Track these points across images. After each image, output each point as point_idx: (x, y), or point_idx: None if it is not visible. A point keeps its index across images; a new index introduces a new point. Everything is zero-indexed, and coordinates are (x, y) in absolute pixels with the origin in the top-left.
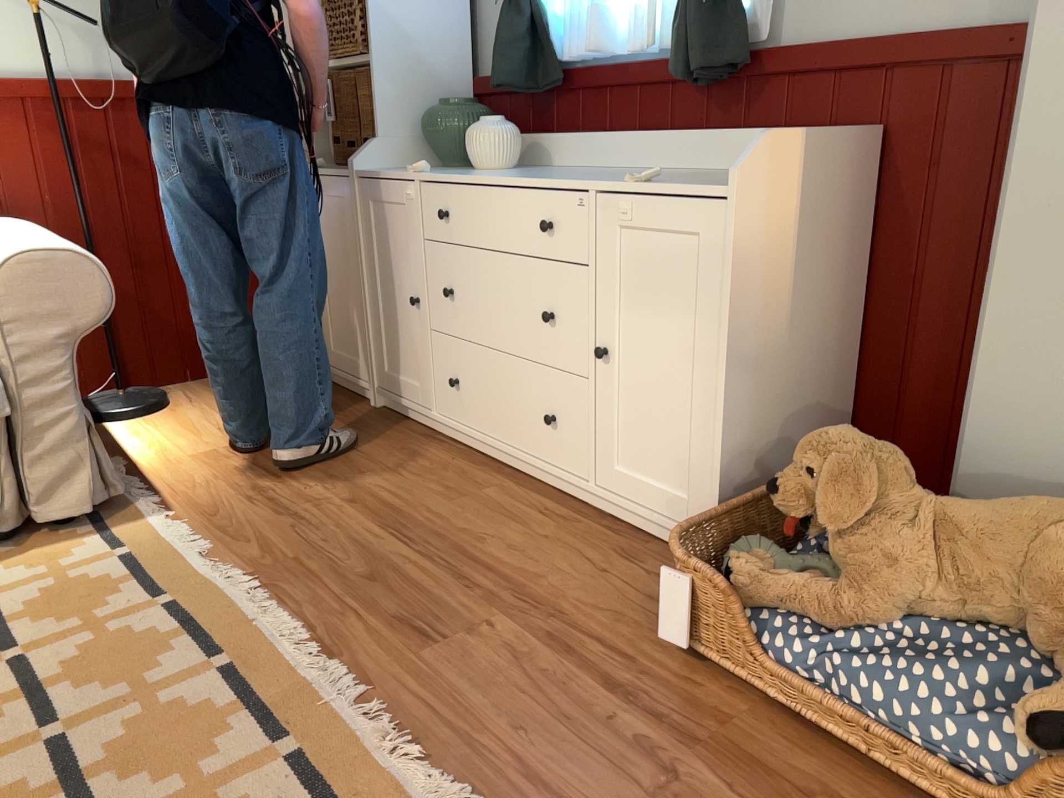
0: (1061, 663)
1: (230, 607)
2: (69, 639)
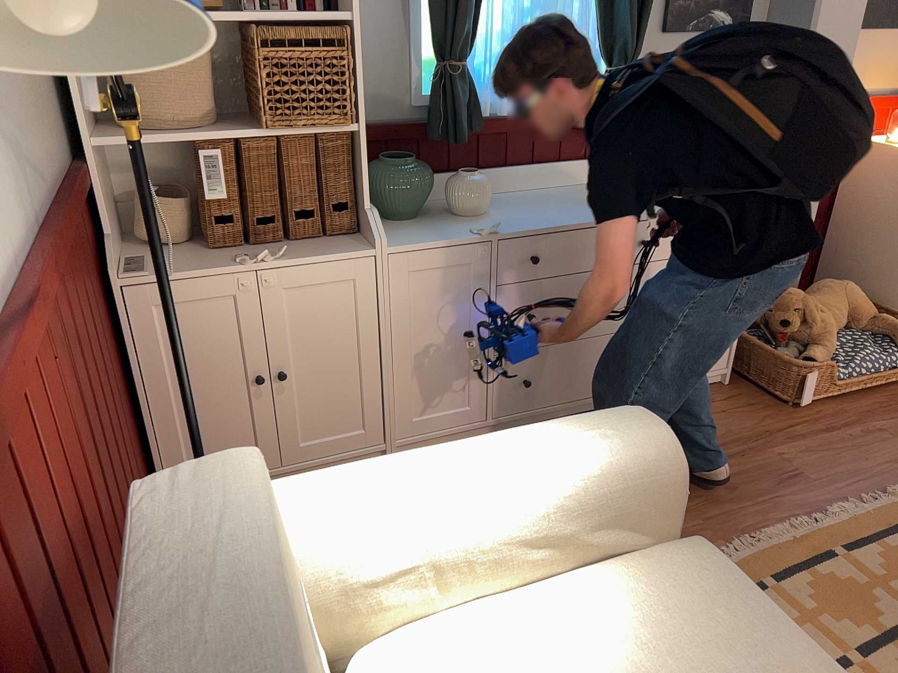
0: (867, 328)
1: (776, 550)
2: (827, 631)
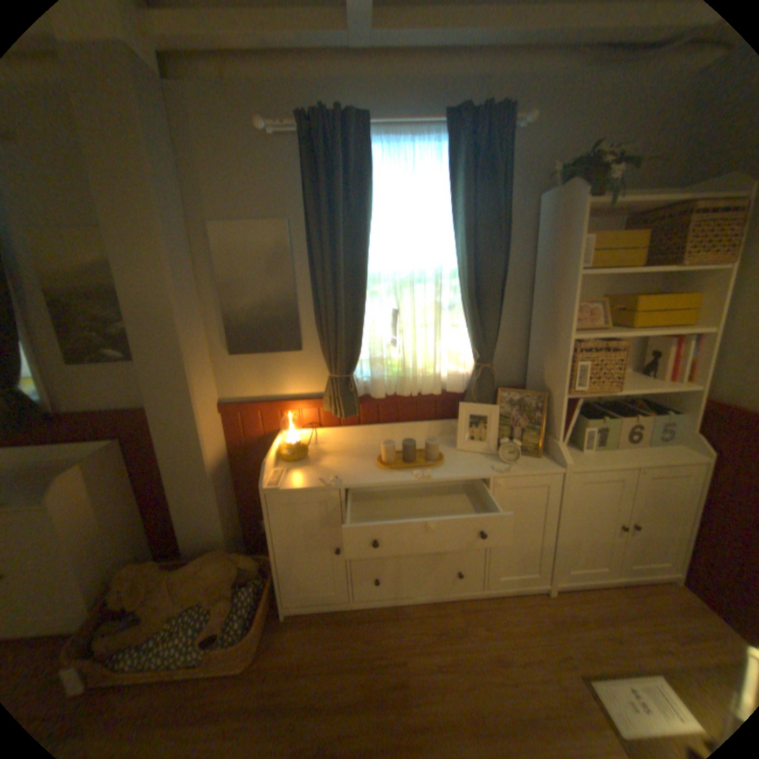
0: (211, 611)
1: None
2: None
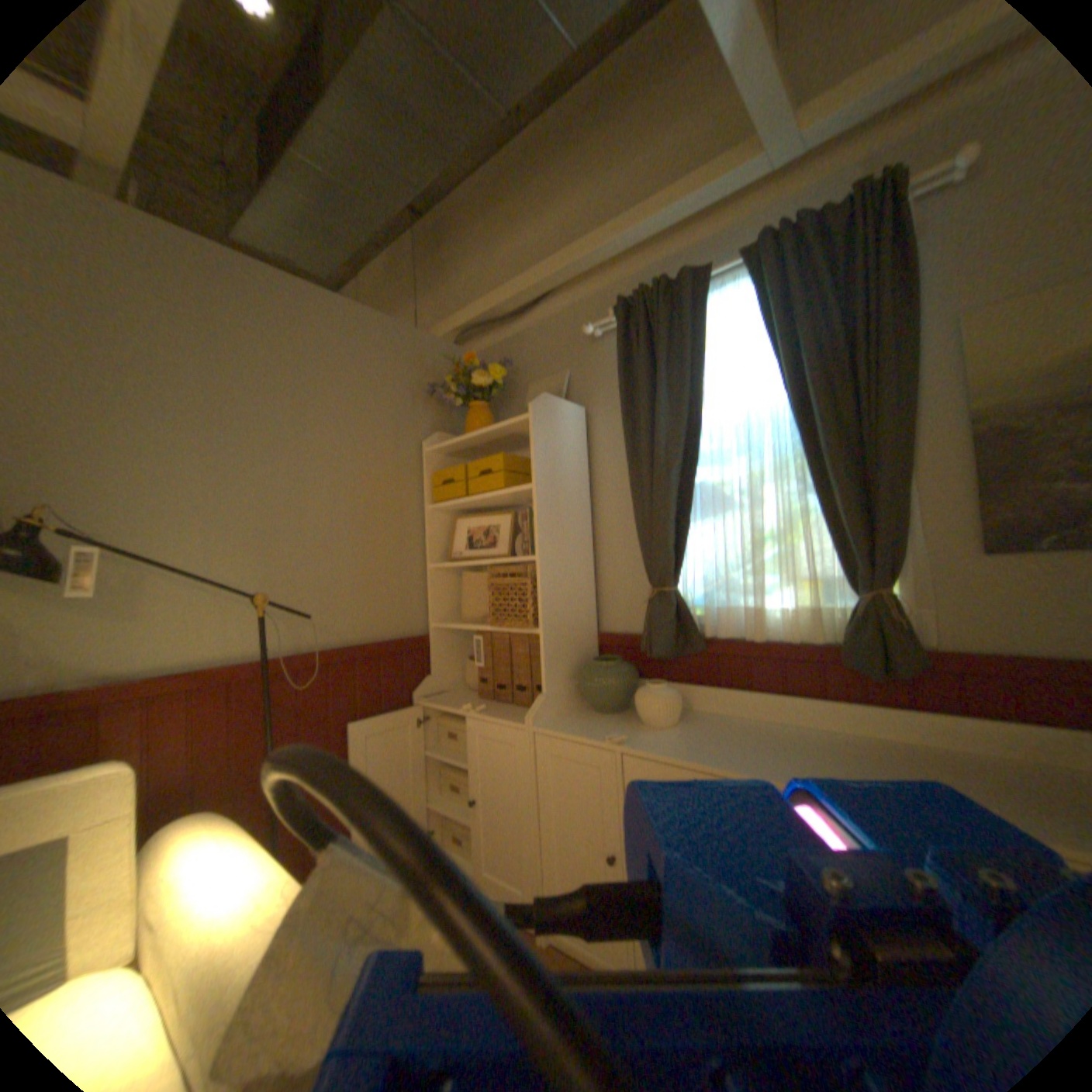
0: None
1: None
2: None
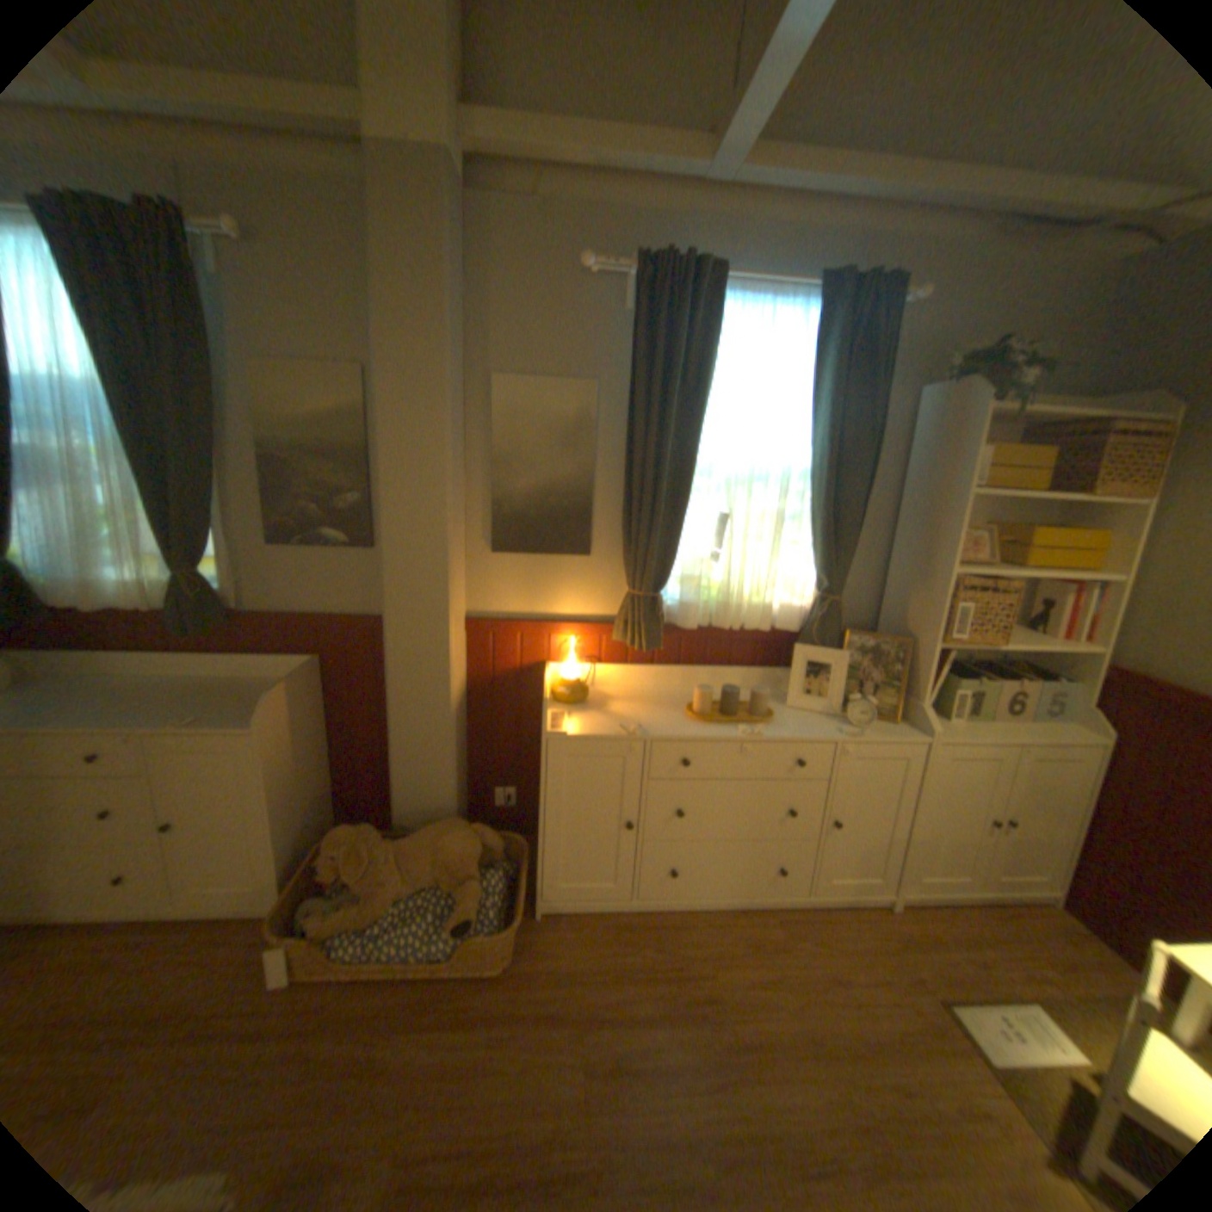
0: (452, 896)
1: None
2: None
